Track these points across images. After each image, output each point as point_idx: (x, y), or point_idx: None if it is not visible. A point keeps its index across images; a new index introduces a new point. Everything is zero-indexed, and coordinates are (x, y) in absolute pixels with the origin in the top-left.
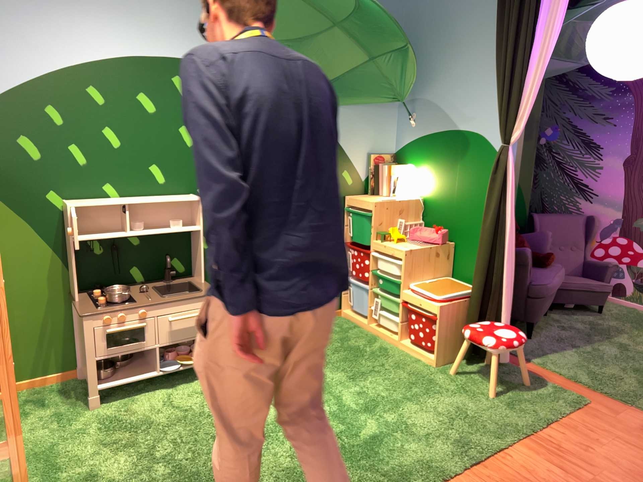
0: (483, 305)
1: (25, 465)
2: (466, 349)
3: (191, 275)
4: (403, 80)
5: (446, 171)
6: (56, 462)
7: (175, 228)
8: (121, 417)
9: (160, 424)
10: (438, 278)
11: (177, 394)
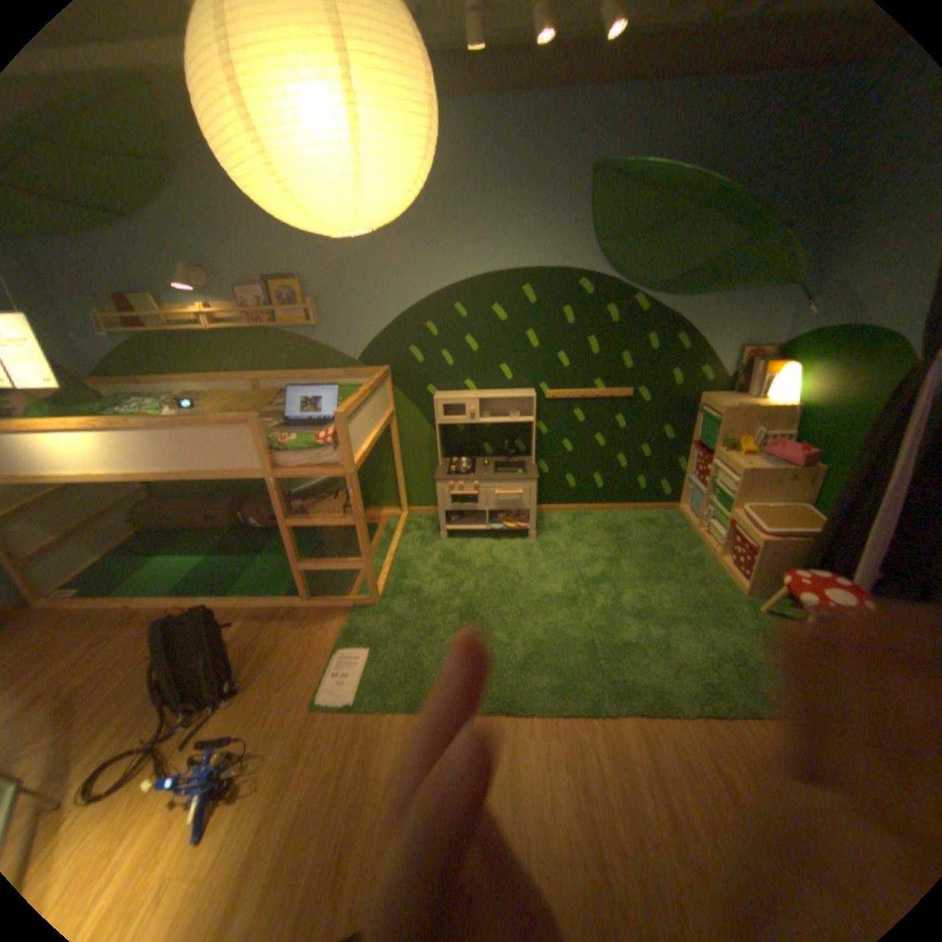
0: (826, 555)
1: (392, 567)
2: (793, 592)
3: (529, 455)
4: (794, 262)
5: (840, 378)
6: (407, 572)
7: (513, 419)
8: (455, 553)
9: (474, 567)
10: (790, 504)
11: (497, 547)
